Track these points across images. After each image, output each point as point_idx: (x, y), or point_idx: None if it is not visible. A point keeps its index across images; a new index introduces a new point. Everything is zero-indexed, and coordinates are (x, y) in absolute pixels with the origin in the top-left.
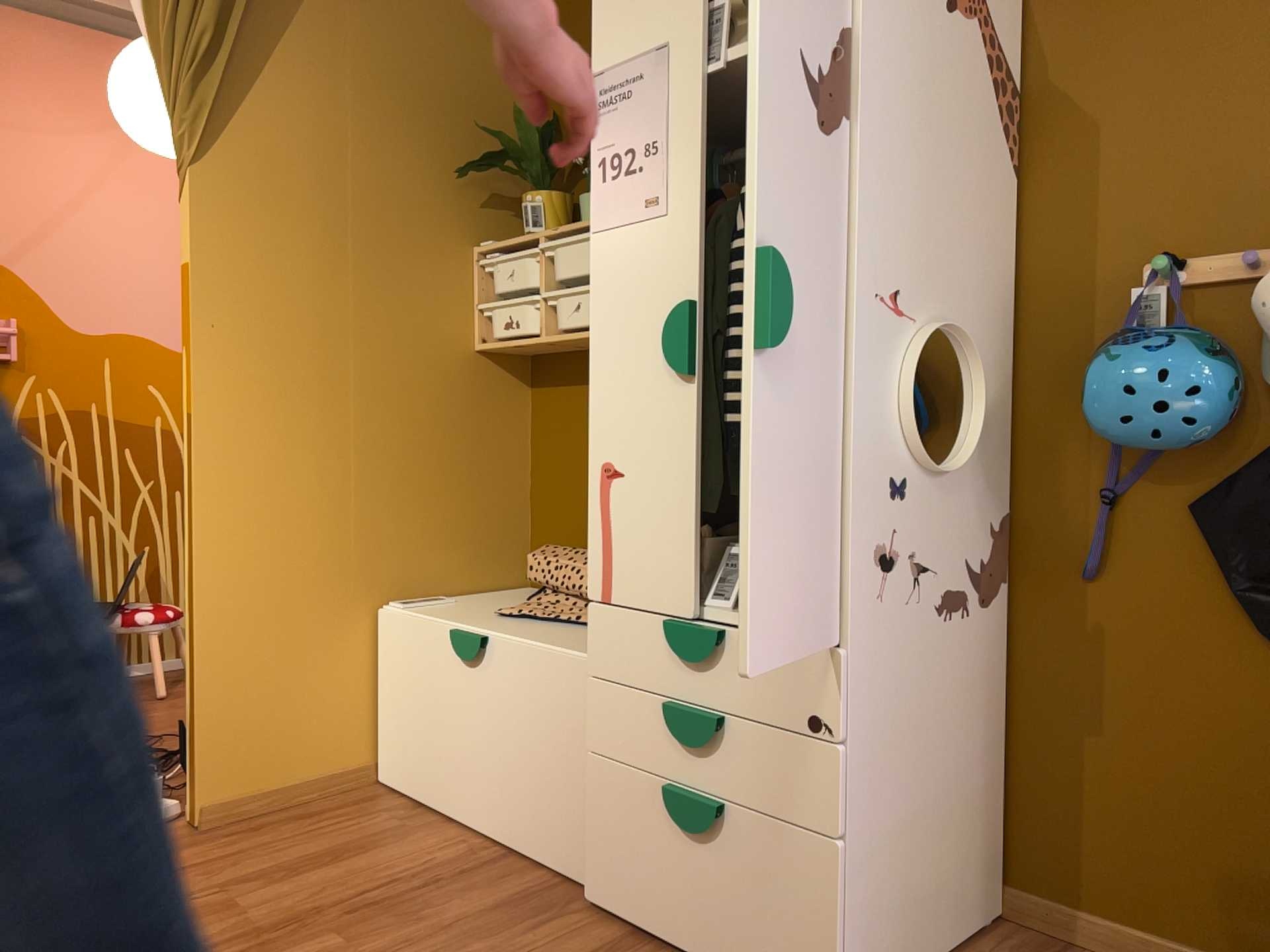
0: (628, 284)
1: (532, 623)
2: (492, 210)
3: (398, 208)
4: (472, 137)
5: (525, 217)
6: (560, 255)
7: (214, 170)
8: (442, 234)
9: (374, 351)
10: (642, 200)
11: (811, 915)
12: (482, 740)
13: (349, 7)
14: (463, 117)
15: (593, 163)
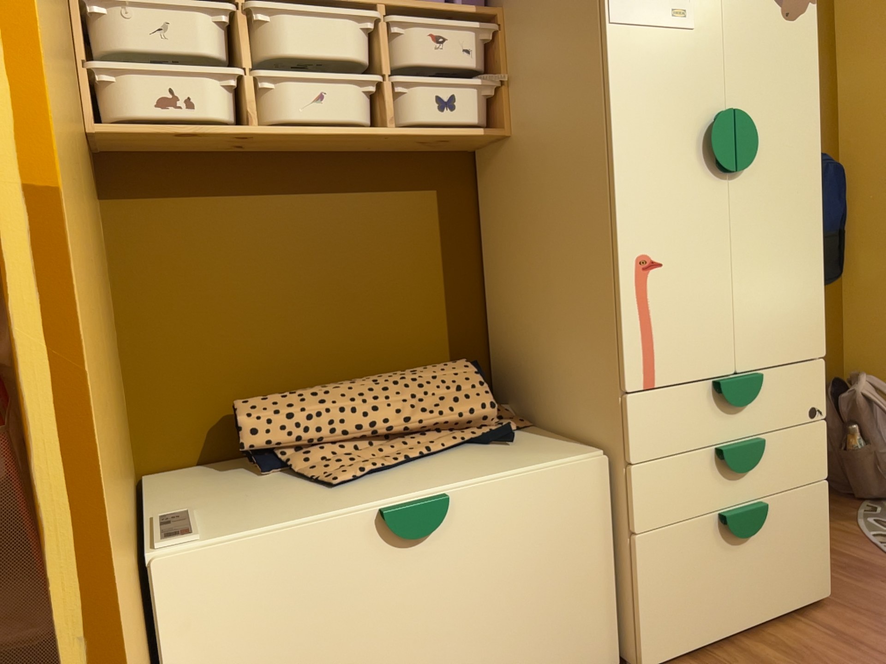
0: (656, 85)
1: (399, 473)
2: None
3: None
4: None
5: None
6: (277, 26)
7: None
8: None
9: None
10: (669, 8)
11: (816, 534)
12: (446, 623)
13: None
14: None
15: None
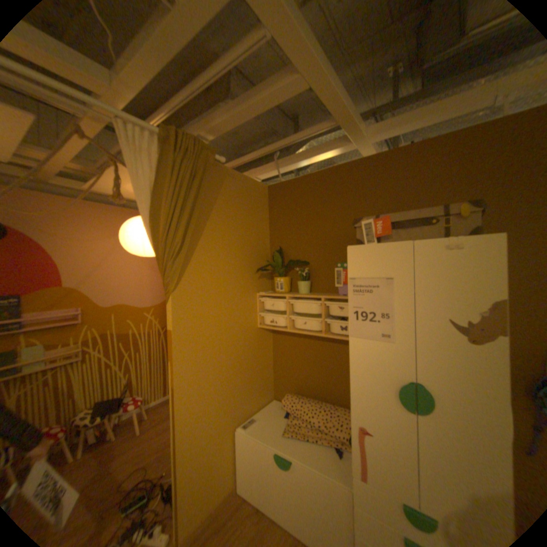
0: (372, 362)
1: (300, 444)
2: (261, 279)
3: (236, 287)
4: (255, 256)
5: (276, 285)
6: (295, 304)
7: (179, 292)
8: (248, 291)
9: (230, 339)
10: (379, 333)
11: None
12: (290, 499)
13: (220, 221)
14: (252, 250)
15: (349, 310)
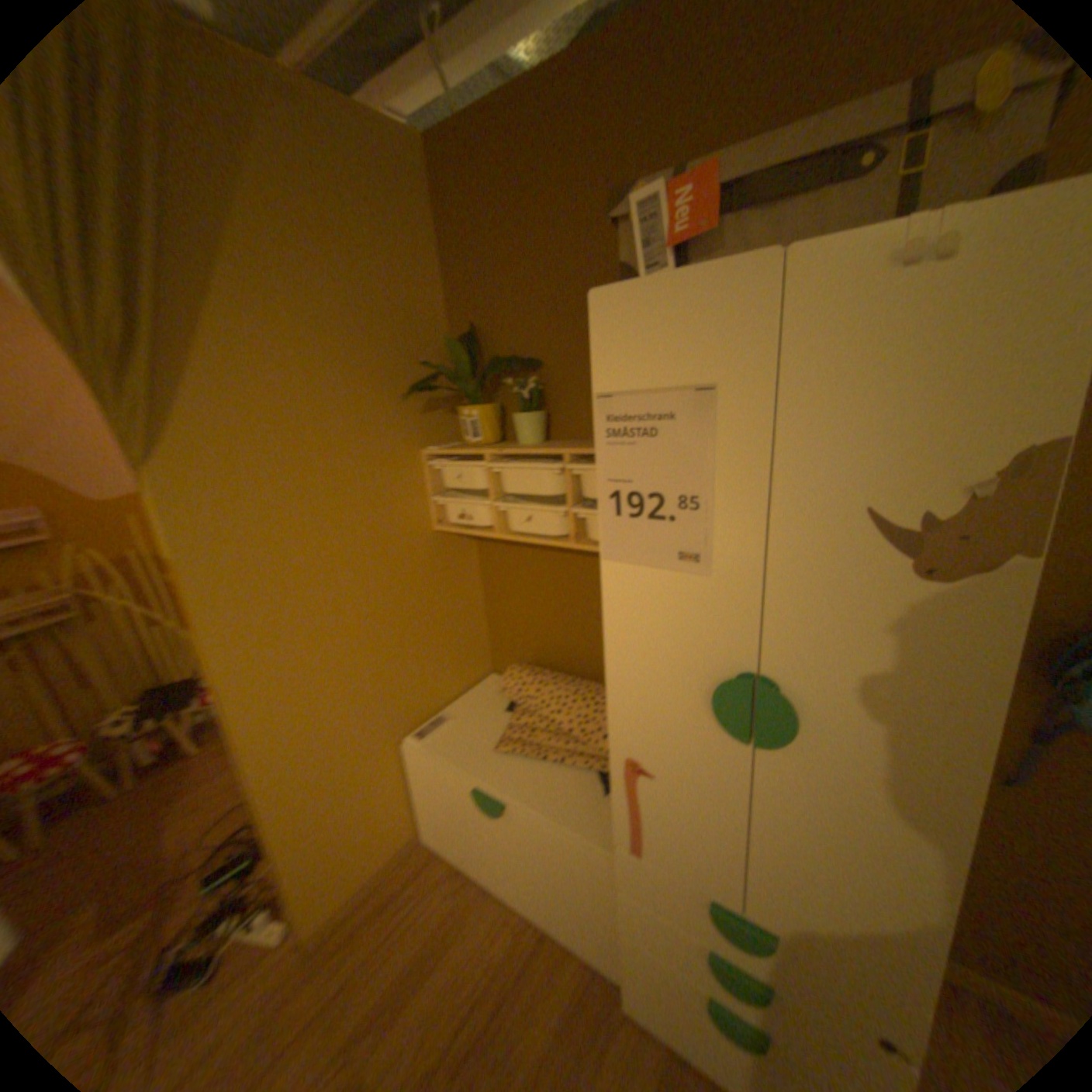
0: (653, 623)
1: (528, 766)
2: (428, 414)
3: (353, 438)
4: (402, 354)
5: (462, 426)
6: (505, 473)
7: (163, 462)
8: (393, 448)
9: (358, 565)
10: (673, 550)
11: None
12: (508, 863)
13: (263, 247)
14: (392, 337)
15: (598, 488)
